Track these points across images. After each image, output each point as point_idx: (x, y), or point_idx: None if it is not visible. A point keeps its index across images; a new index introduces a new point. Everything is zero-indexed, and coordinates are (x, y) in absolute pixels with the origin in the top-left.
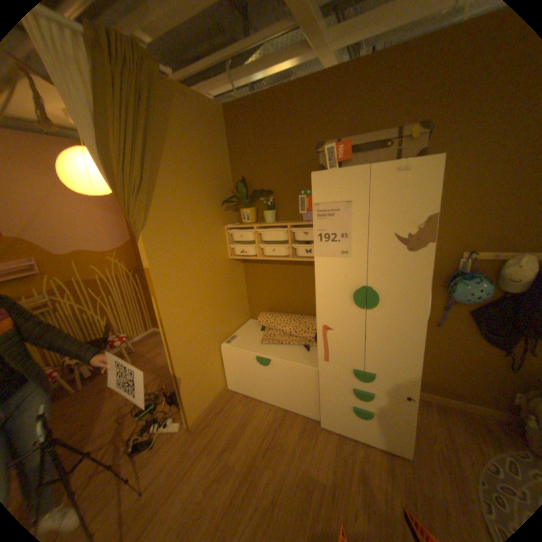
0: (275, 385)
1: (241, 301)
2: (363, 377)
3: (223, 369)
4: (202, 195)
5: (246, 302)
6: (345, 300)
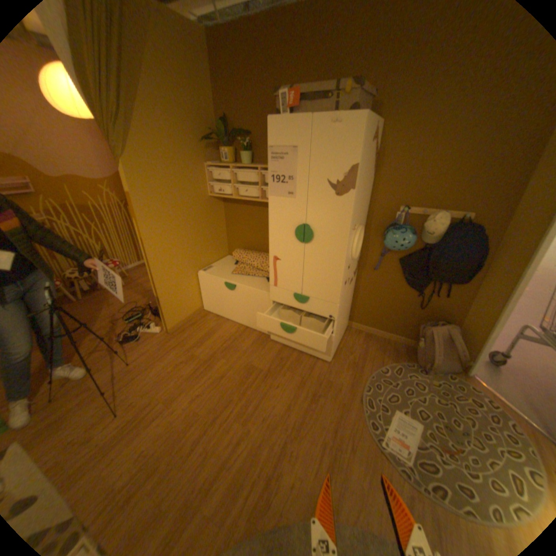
0: (239, 307)
1: (220, 238)
2: (299, 299)
3: (200, 293)
4: (180, 129)
5: (225, 240)
6: (290, 236)
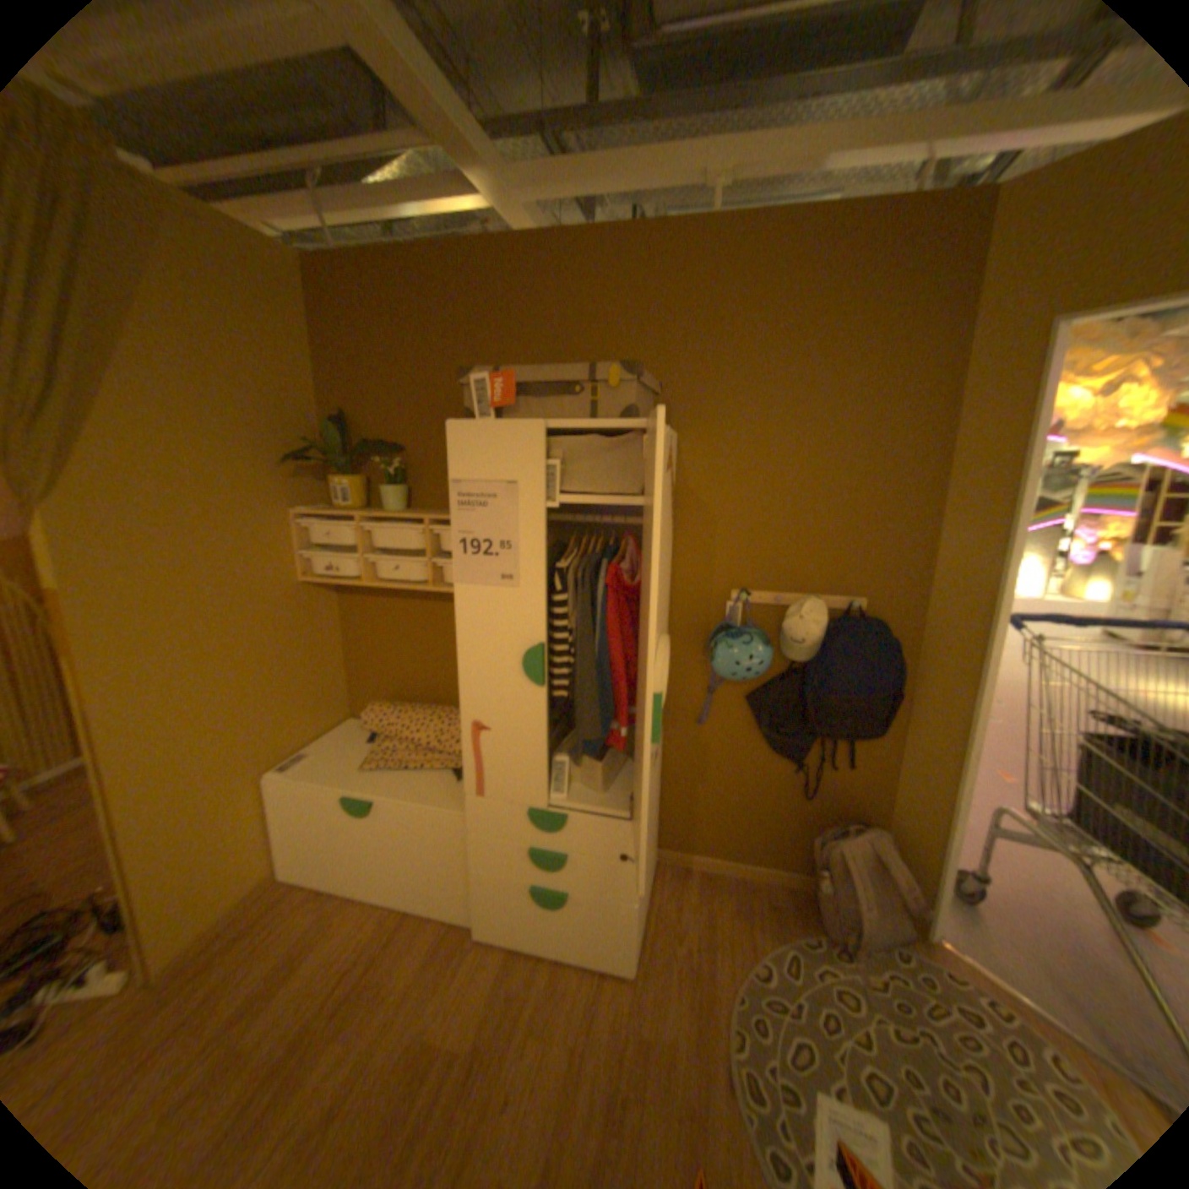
0: (383, 861)
1: (328, 679)
2: (544, 824)
3: (264, 835)
4: (230, 437)
5: (342, 683)
6: (511, 672)
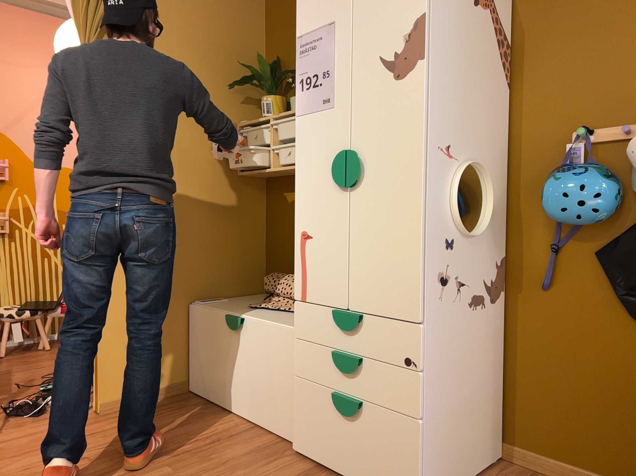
0: (246, 372)
1: (251, 255)
2: (344, 321)
3: (187, 349)
4: (205, 69)
5: (262, 262)
6: (327, 180)
